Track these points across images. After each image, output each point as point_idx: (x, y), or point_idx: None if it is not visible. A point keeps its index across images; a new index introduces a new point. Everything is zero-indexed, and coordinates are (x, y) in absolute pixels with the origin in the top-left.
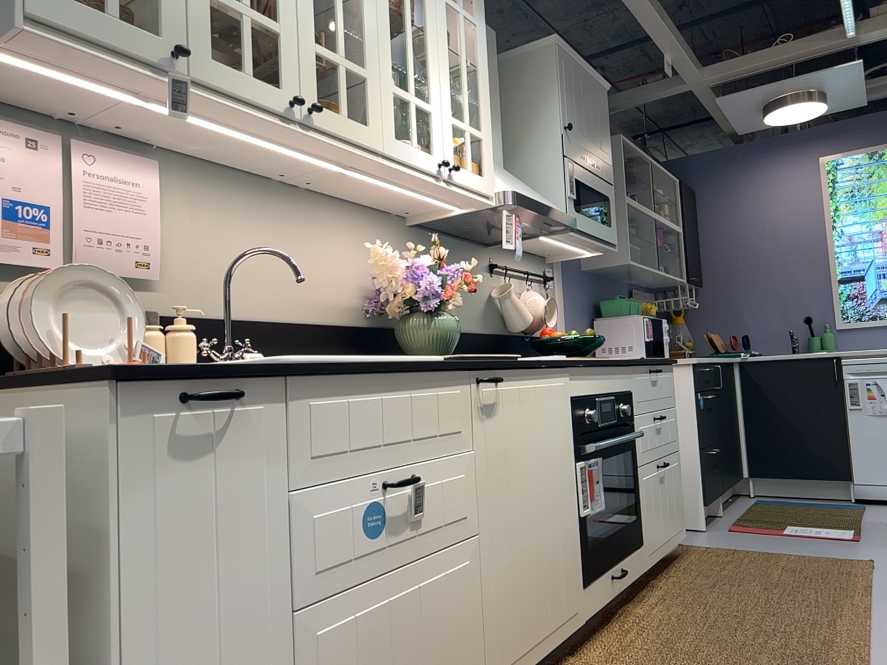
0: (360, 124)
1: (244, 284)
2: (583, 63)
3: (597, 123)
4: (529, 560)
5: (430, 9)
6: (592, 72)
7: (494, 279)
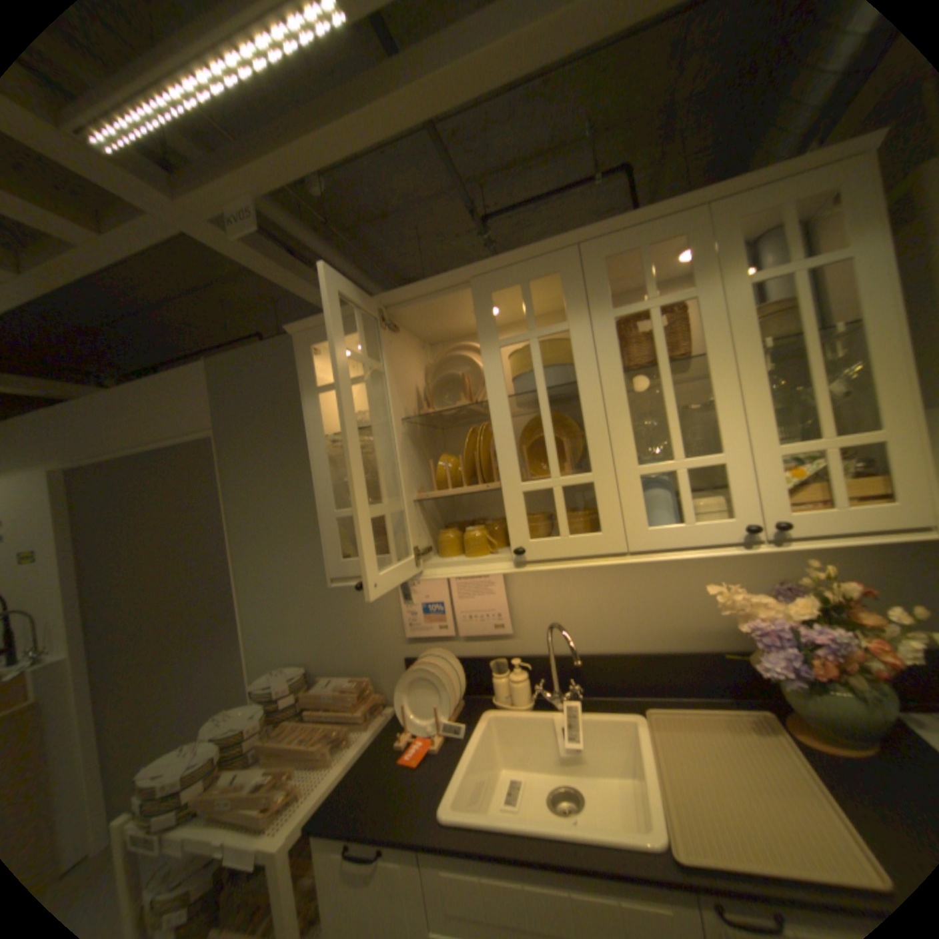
0: (588, 536)
1: (588, 625)
2: None
3: None
4: None
5: (712, 320)
6: None
7: None
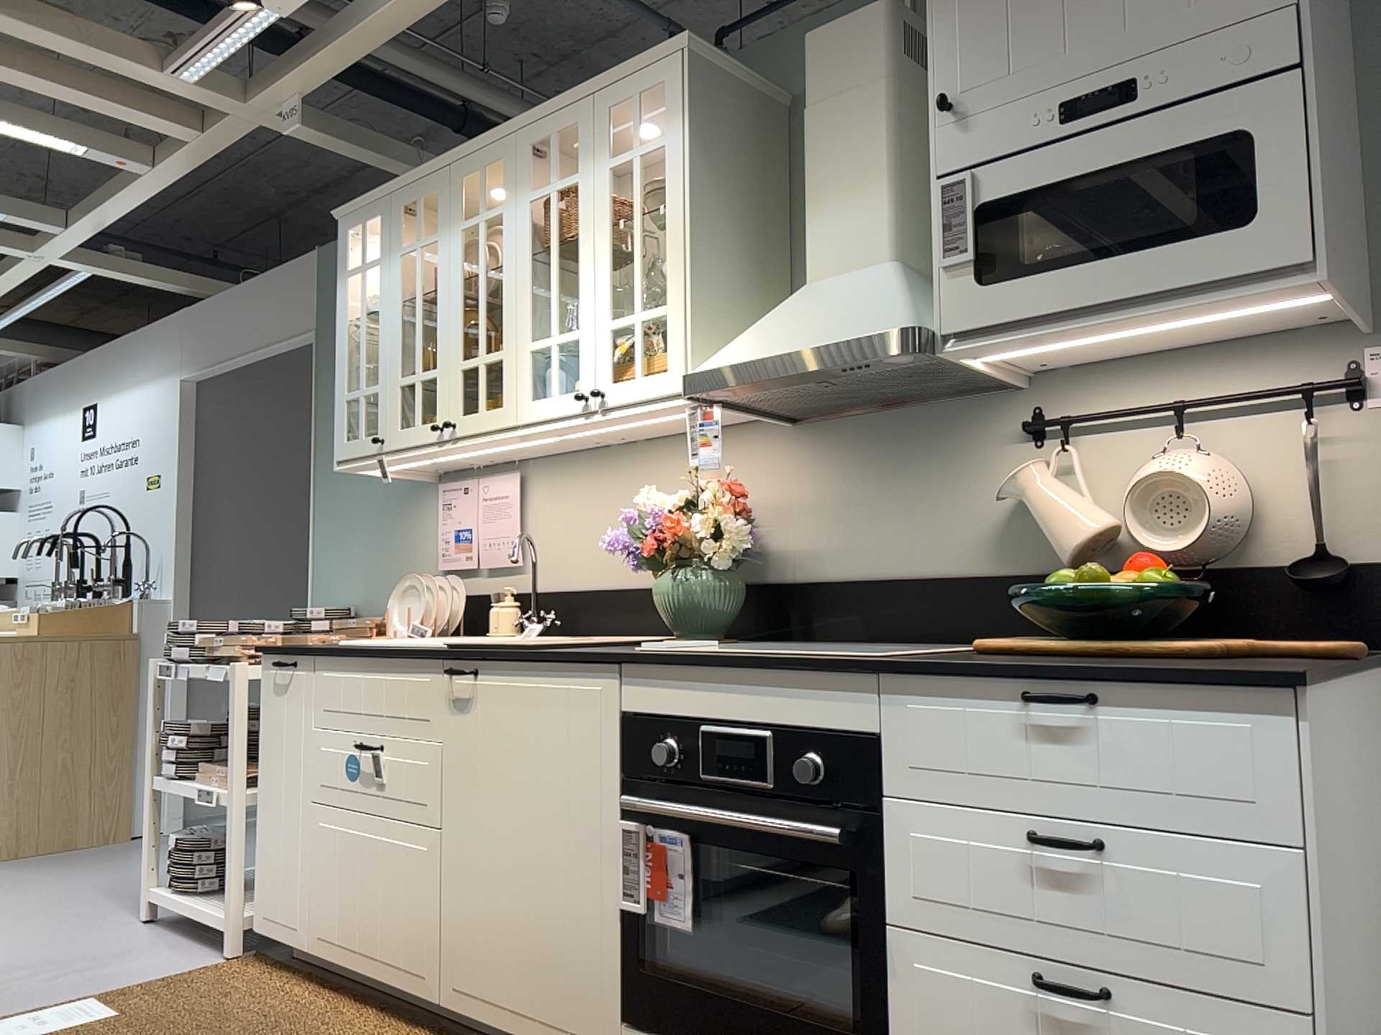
0: (493, 409)
1: (583, 555)
2: None
3: None
4: (505, 901)
5: (583, 204)
6: None
7: (1042, 452)
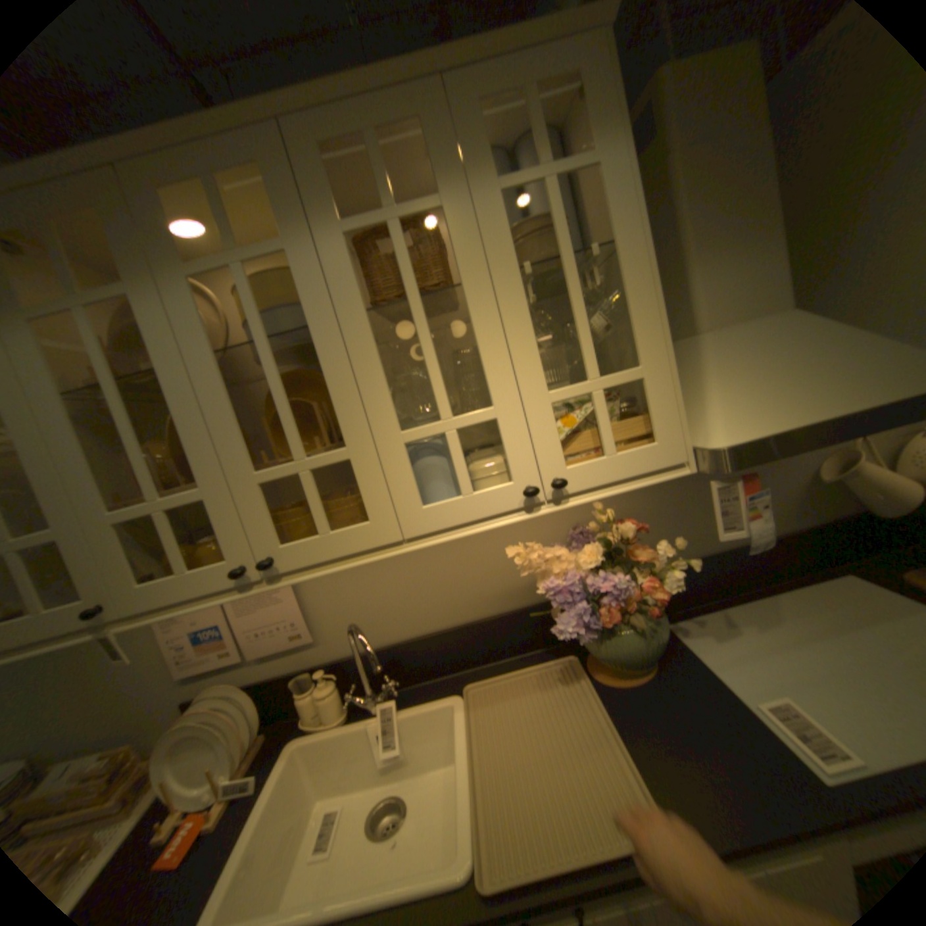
0: (351, 528)
1: (396, 610)
2: None
3: None
4: None
5: (461, 236)
6: None
7: None
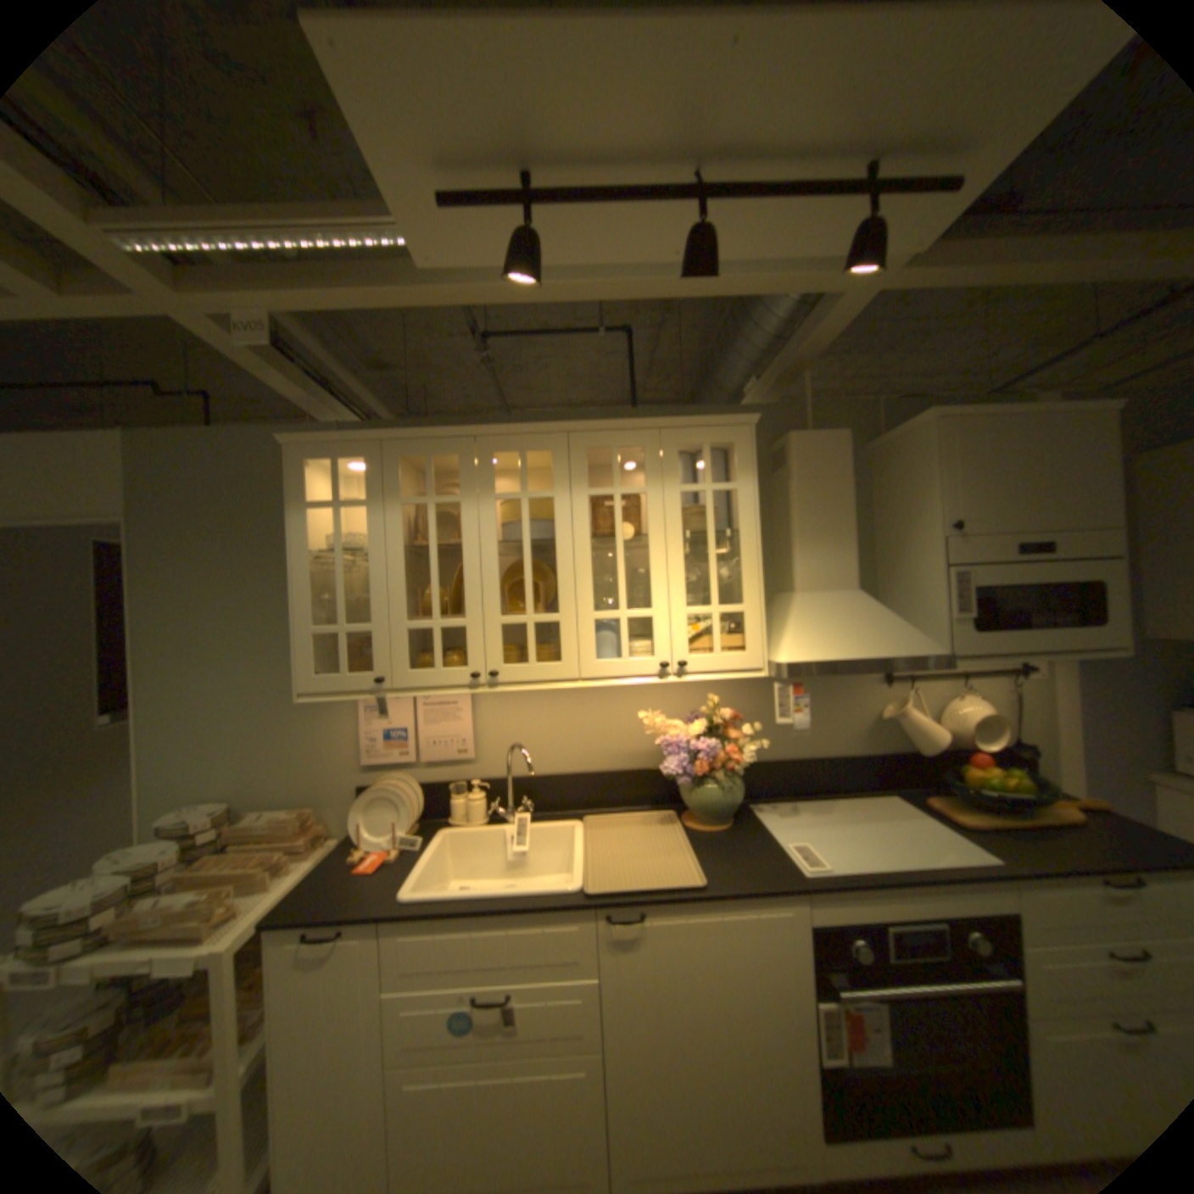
0: (551, 664)
1: (544, 749)
2: (1022, 407)
3: (1067, 478)
4: (696, 1094)
5: (654, 512)
6: (1053, 407)
7: (893, 691)
